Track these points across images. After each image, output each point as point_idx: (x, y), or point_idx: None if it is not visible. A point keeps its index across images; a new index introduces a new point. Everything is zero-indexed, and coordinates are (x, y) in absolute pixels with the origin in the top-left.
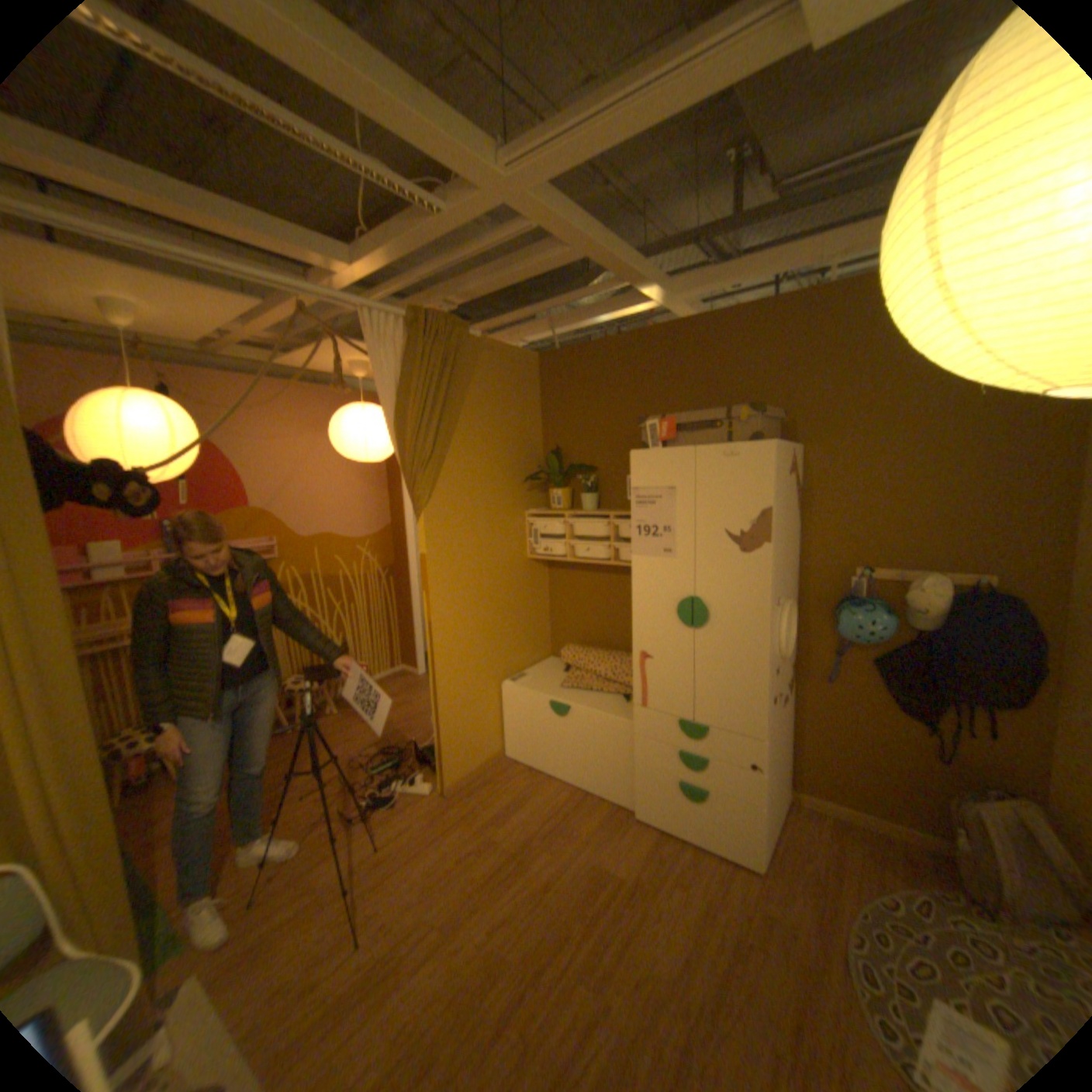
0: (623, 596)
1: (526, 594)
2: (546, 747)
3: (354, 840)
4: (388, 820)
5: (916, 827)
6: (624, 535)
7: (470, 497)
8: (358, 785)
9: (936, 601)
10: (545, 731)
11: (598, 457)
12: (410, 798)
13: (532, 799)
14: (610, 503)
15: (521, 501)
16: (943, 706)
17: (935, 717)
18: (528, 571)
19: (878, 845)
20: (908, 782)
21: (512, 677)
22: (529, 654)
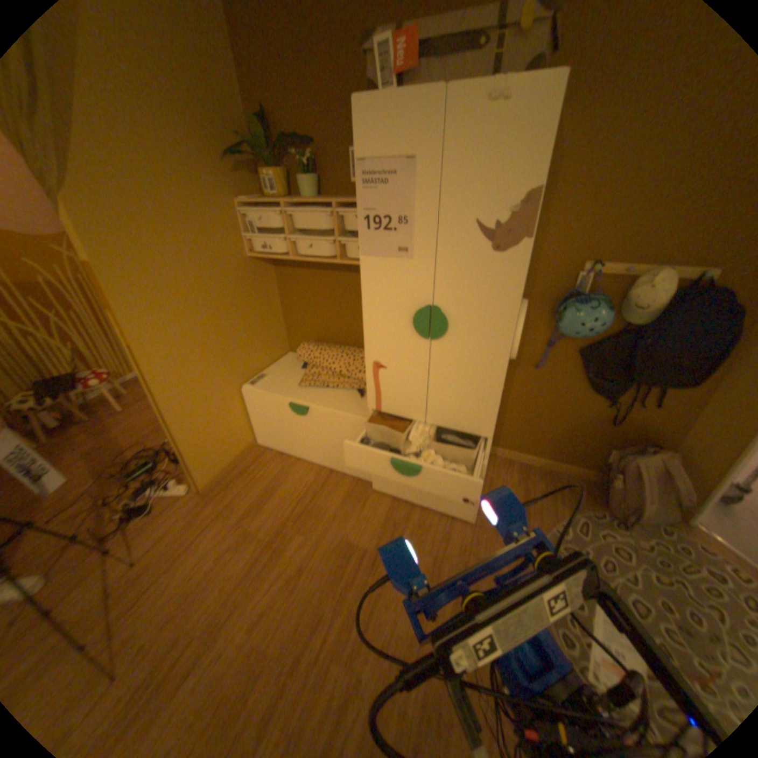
0: (351, 295)
1: (251, 298)
2: (290, 438)
3: (106, 558)
4: (142, 529)
5: (576, 465)
6: (349, 228)
7: (141, 176)
8: (110, 496)
9: (660, 298)
10: (287, 426)
11: (313, 123)
12: (164, 501)
13: (282, 484)
14: (331, 188)
15: (224, 185)
16: (626, 385)
17: (617, 394)
18: (249, 272)
19: (549, 481)
20: (579, 438)
21: (251, 379)
22: (265, 355)
